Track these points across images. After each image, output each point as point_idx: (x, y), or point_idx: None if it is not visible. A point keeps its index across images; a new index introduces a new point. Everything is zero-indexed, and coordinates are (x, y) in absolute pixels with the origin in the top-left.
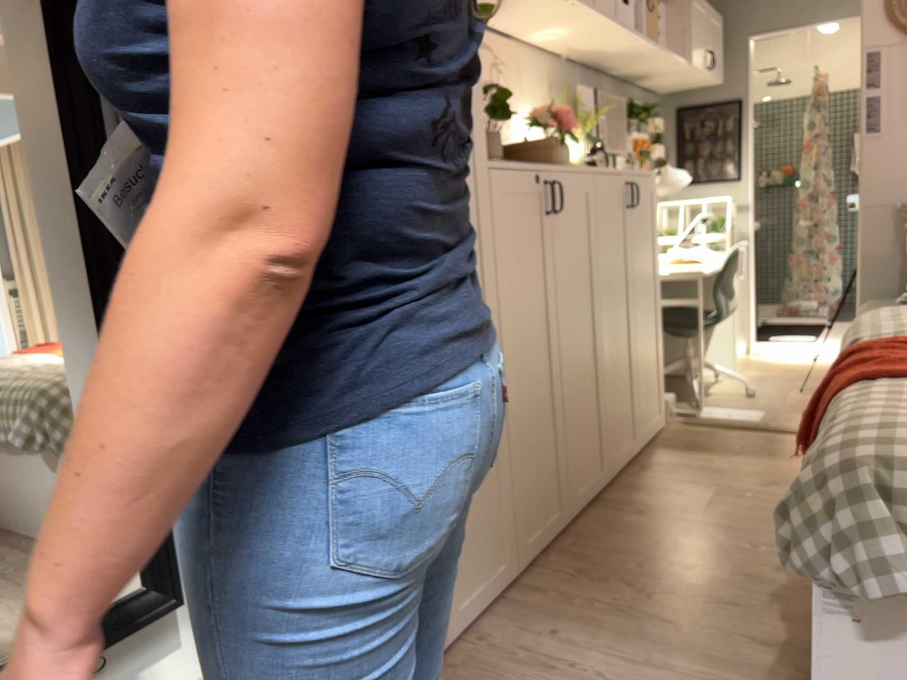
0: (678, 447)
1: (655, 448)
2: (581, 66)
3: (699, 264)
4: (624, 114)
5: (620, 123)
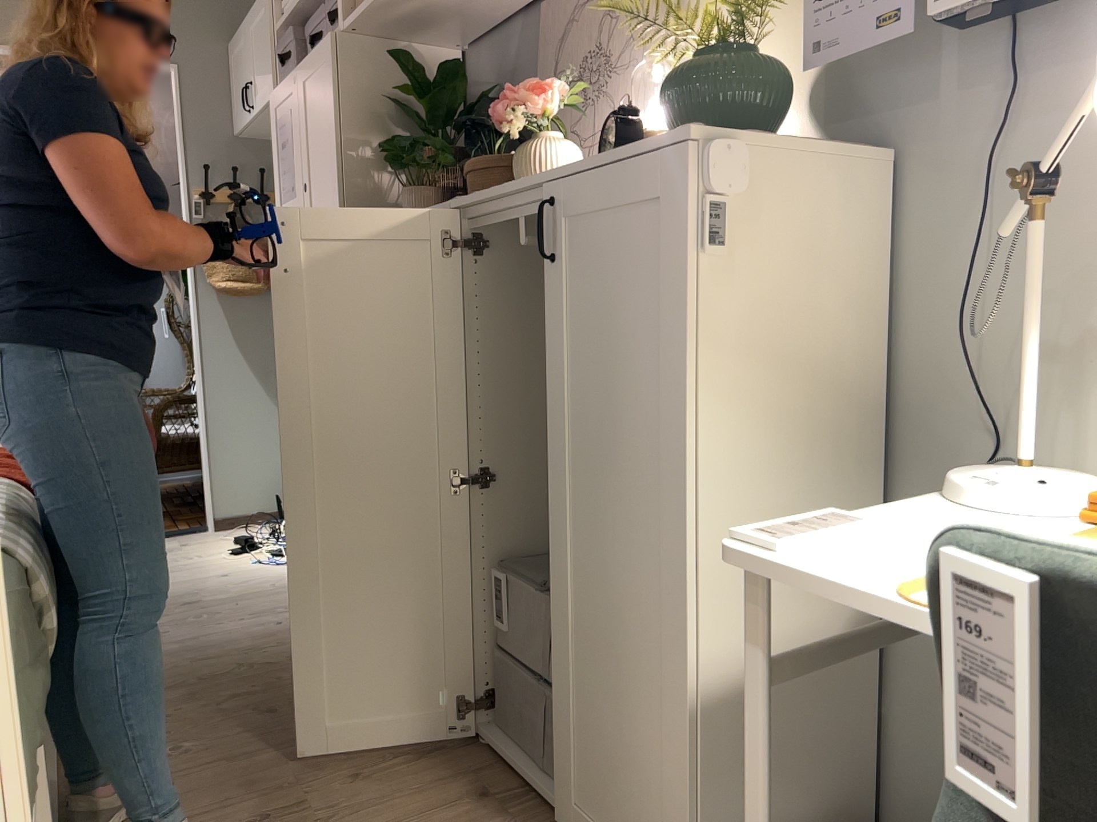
0: None
1: None
2: None
3: None
4: None
5: None
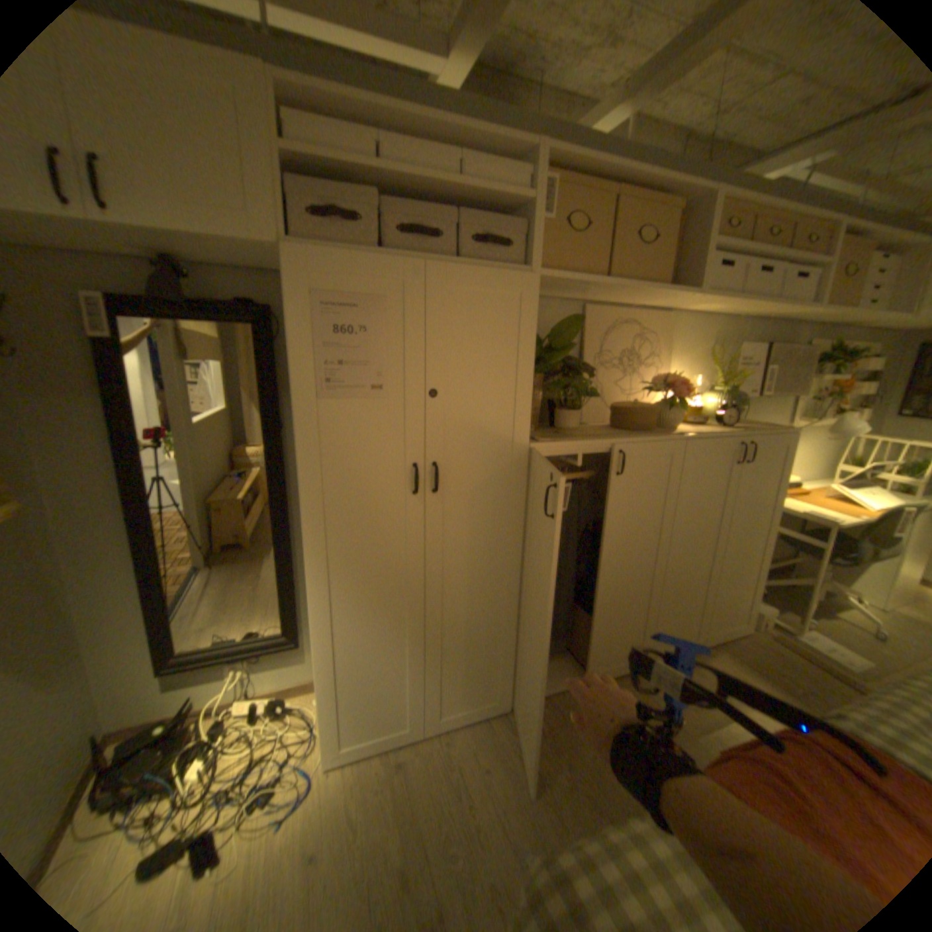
0: (742, 662)
1: (720, 653)
2: (768, 320)
3: (856, 509)
4: (821, 358)
5: (813, 366)
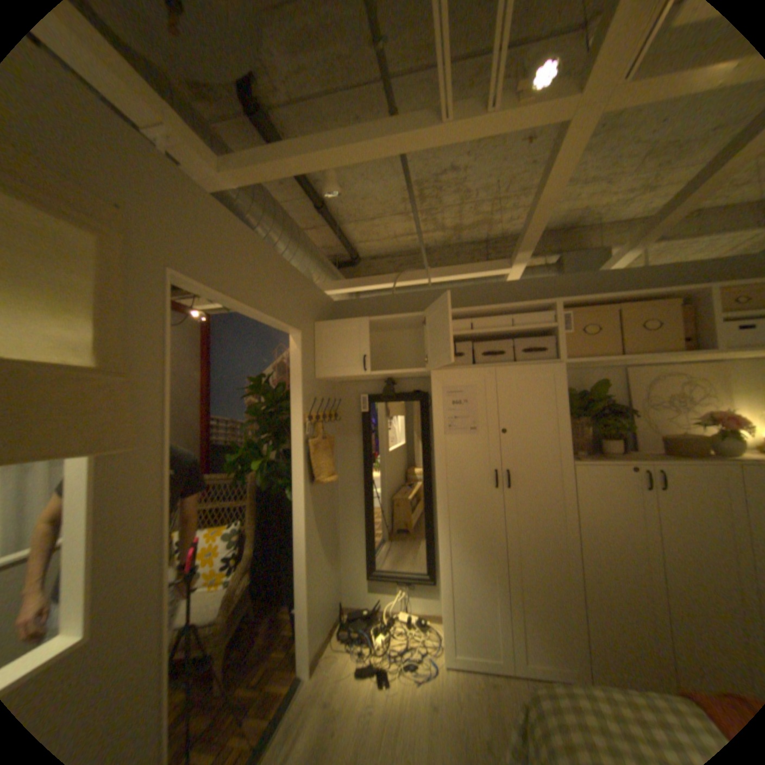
0: None
1: None
2: None
3: None
4: None
5: None
